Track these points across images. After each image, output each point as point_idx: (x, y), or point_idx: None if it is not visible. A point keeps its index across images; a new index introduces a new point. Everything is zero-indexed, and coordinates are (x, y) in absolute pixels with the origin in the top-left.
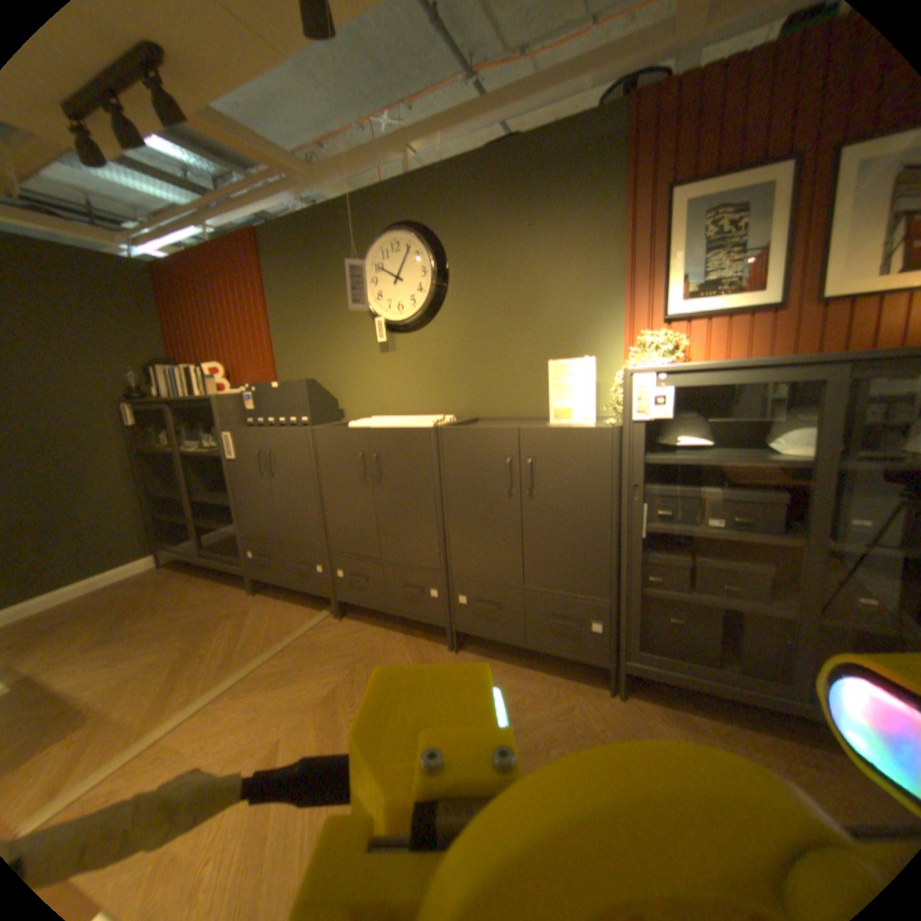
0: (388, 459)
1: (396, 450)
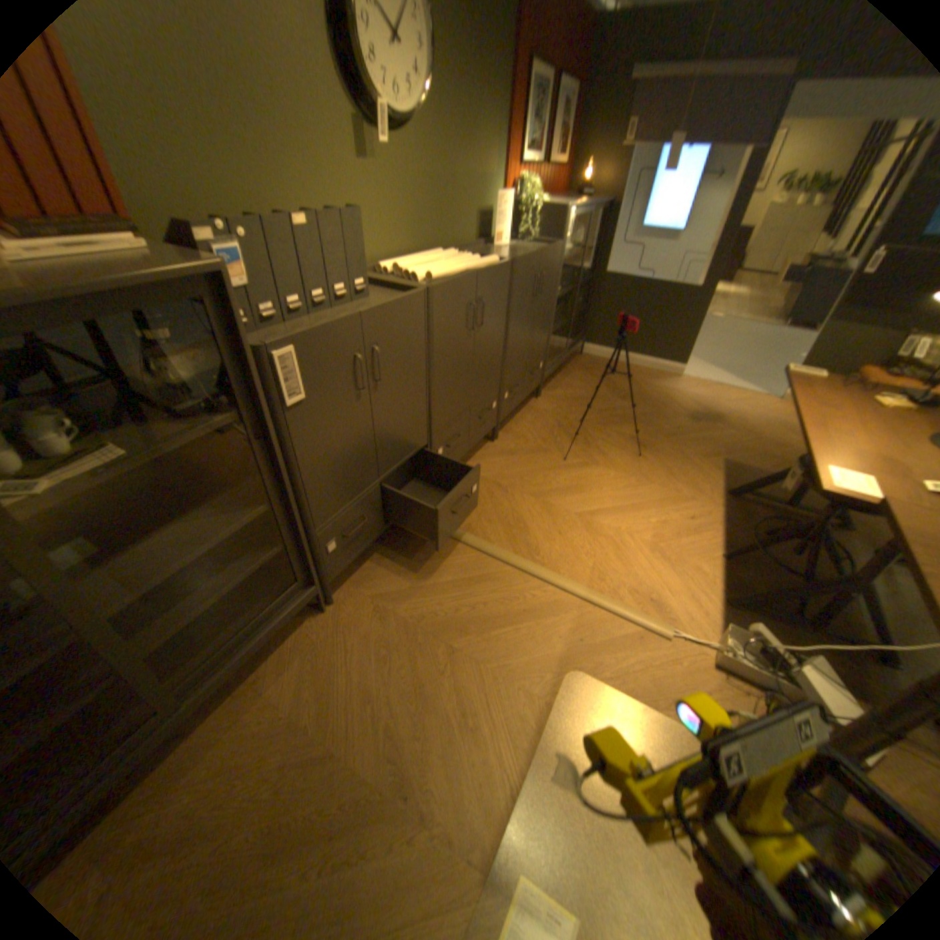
0: (486, 304)
1: (492, 292)
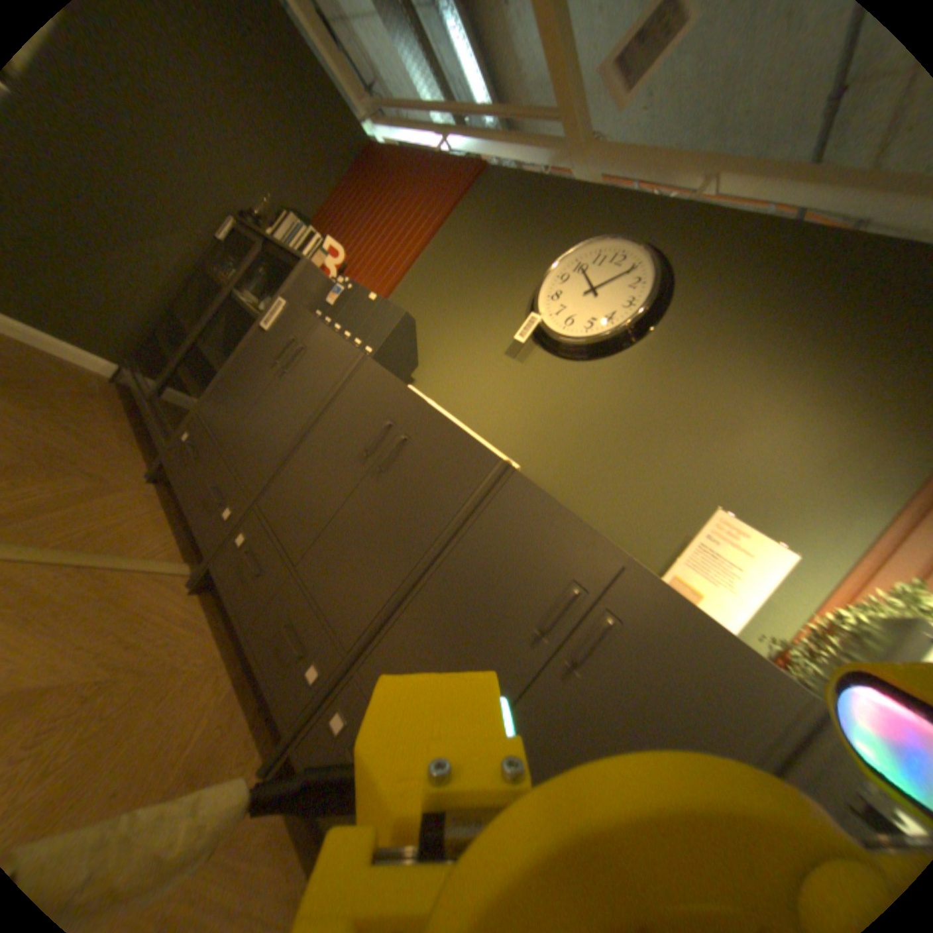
0: (412, 456)
1: (431, 452)
